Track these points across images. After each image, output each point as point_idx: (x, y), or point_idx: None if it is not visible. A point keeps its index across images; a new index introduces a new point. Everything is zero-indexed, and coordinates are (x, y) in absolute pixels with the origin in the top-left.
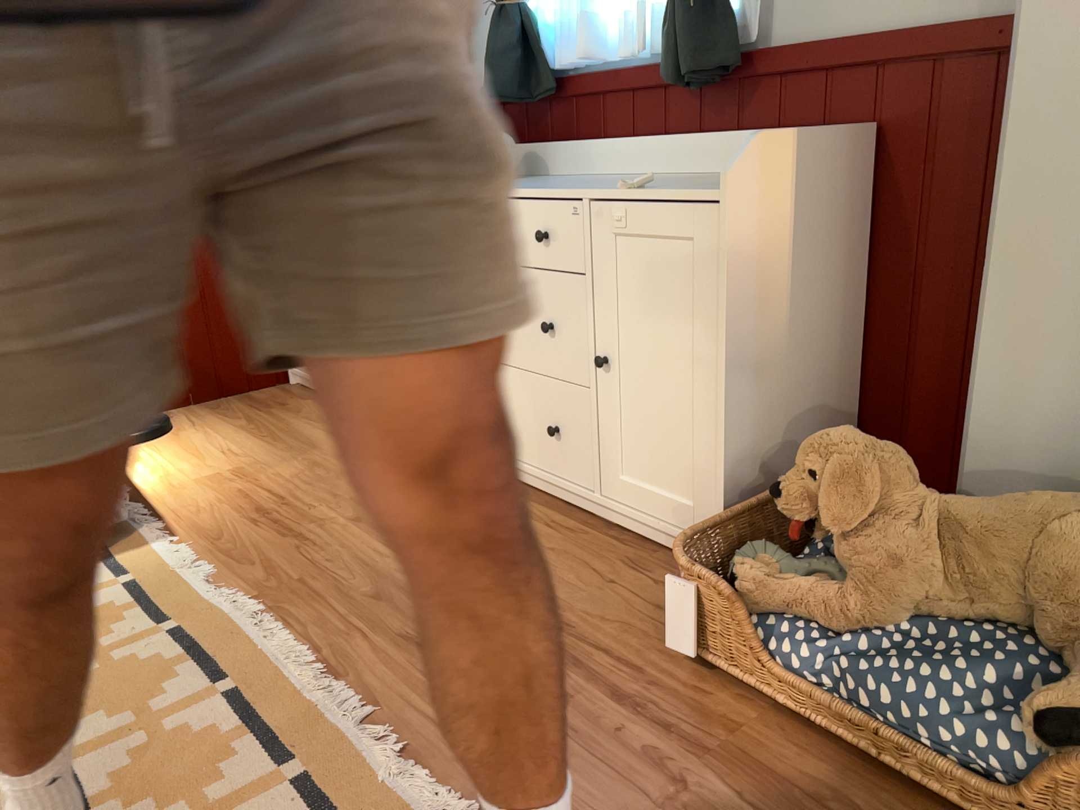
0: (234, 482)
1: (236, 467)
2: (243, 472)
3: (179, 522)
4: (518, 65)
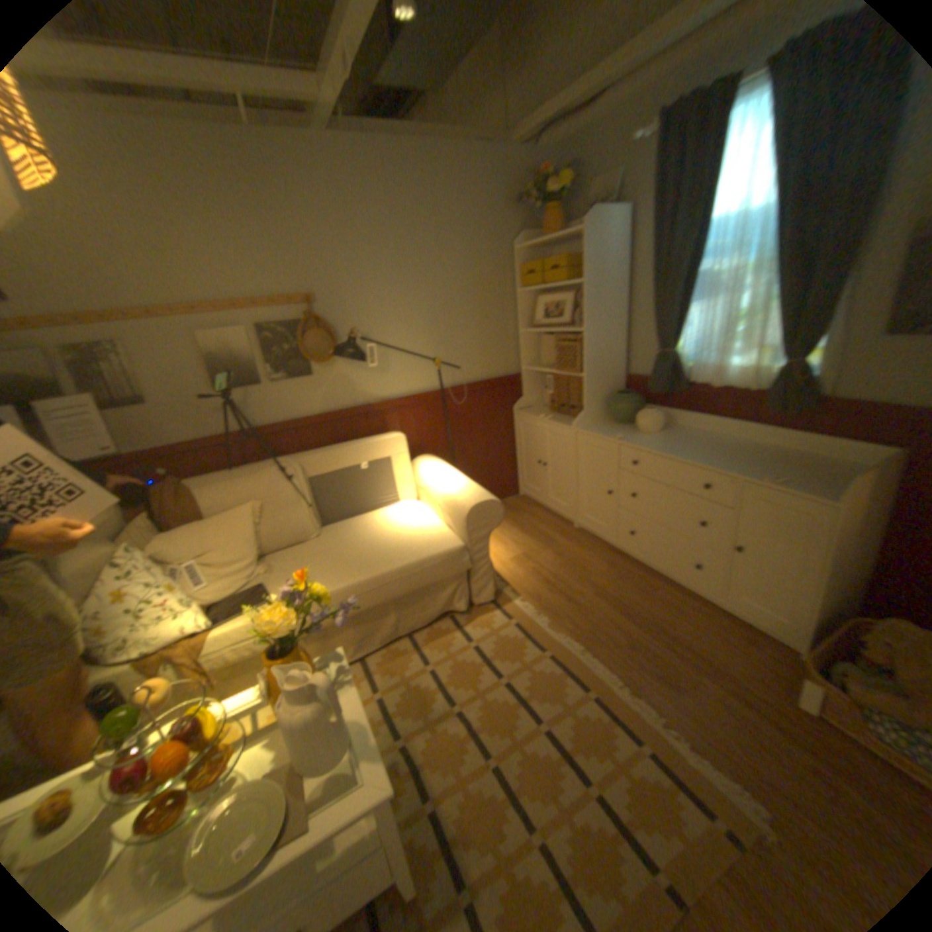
0: (525, 563)
1: (522, 553)
2: (527, 556)
3: (515, 588)
4: (669, 378)
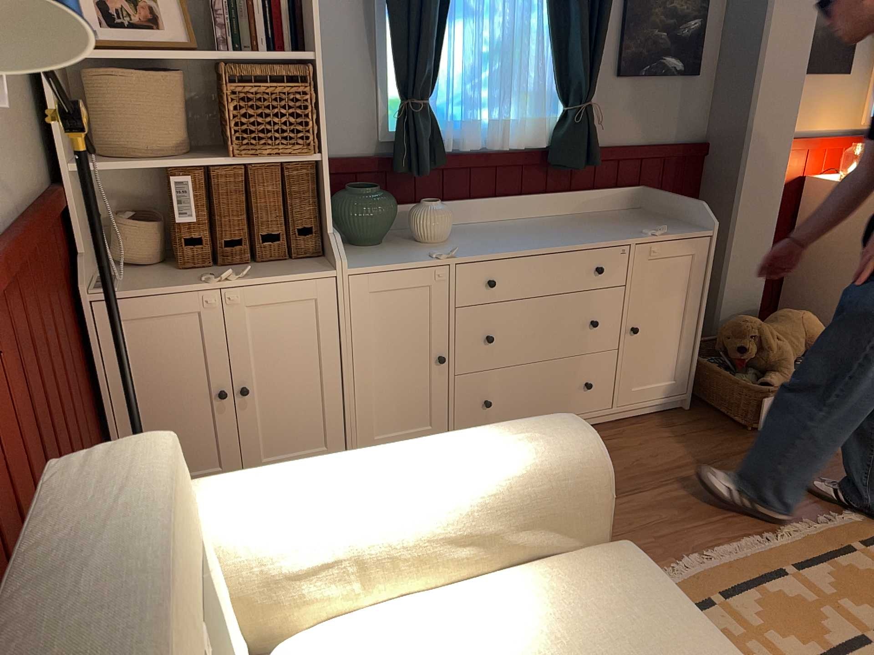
0: None
1: None
2: None
3: None
4: (430, 149)
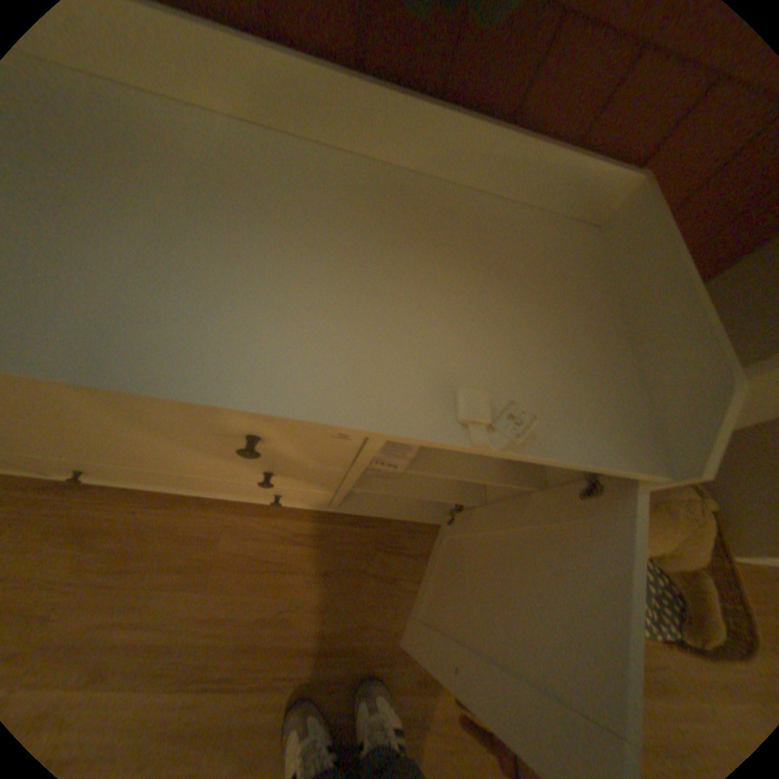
0: None
1: None
2: None
3: None
4: None
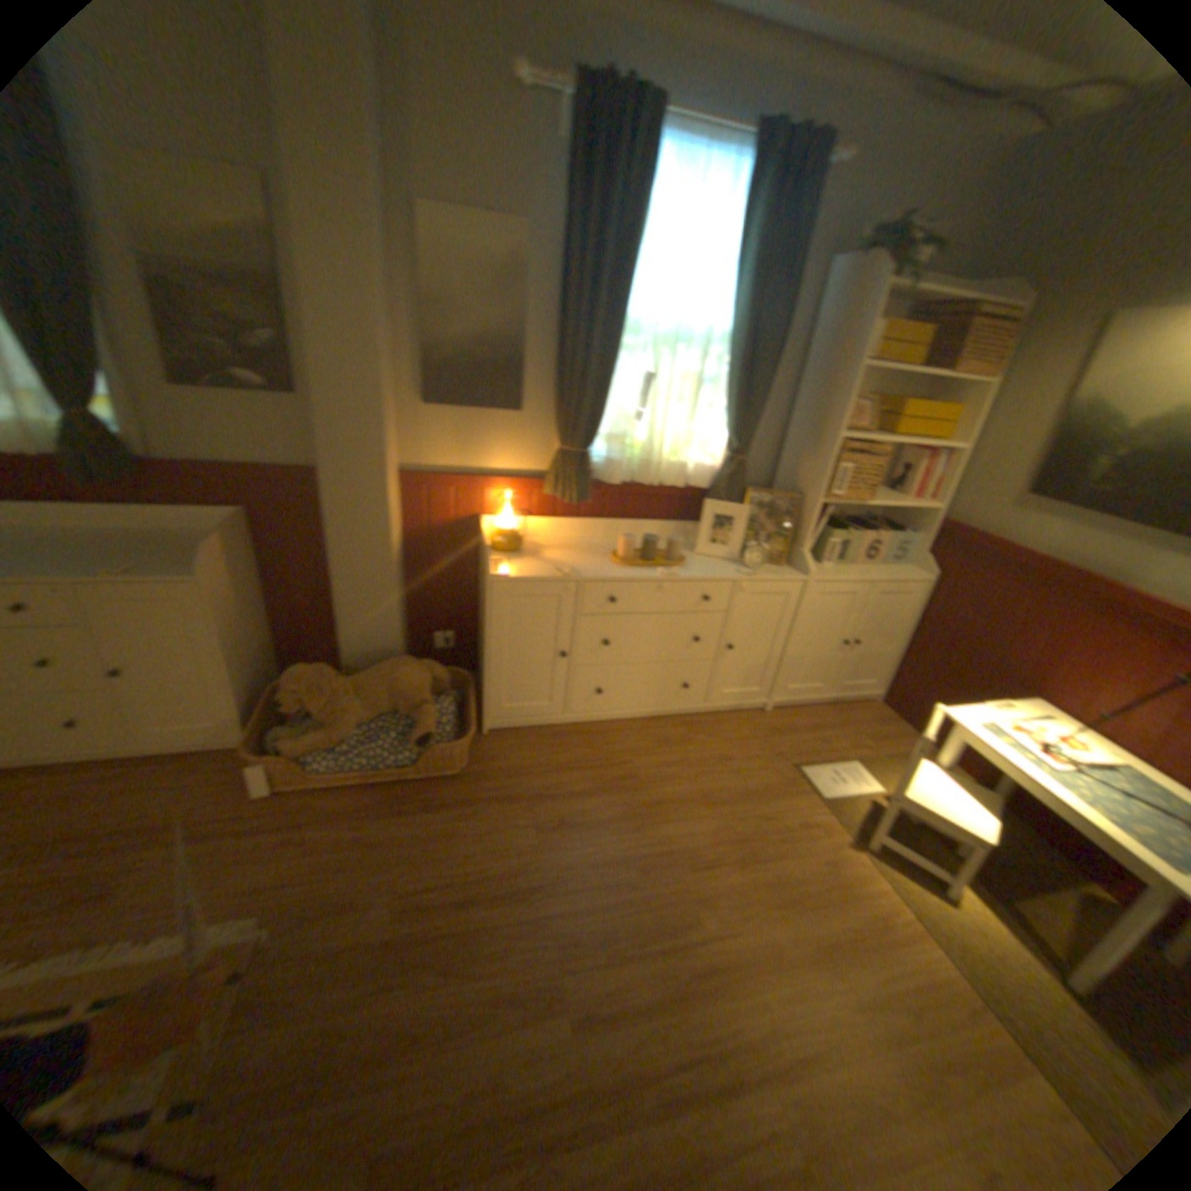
0: None
1: None
2: None
3: None
4: None
